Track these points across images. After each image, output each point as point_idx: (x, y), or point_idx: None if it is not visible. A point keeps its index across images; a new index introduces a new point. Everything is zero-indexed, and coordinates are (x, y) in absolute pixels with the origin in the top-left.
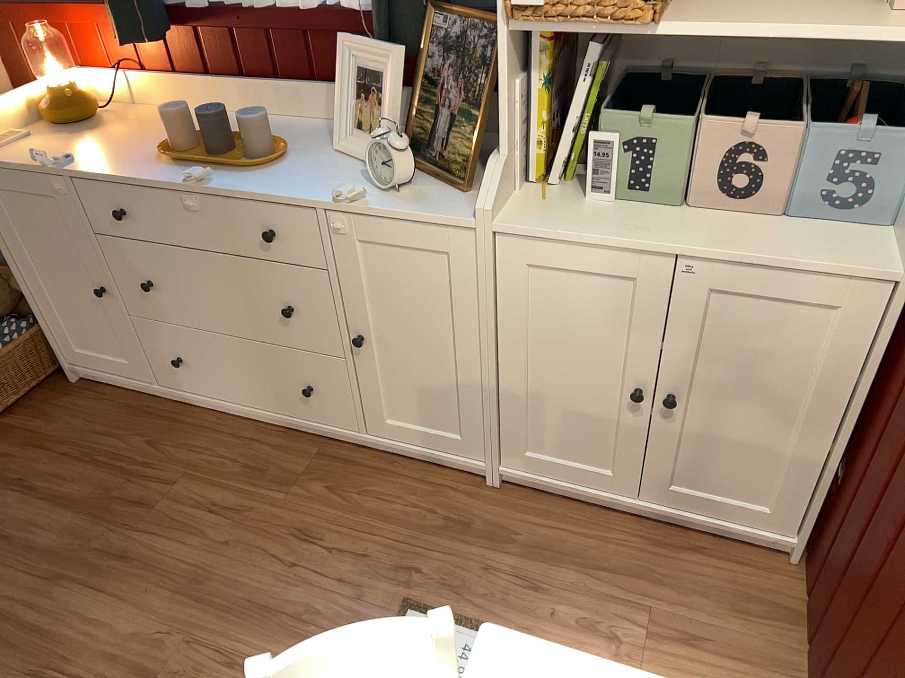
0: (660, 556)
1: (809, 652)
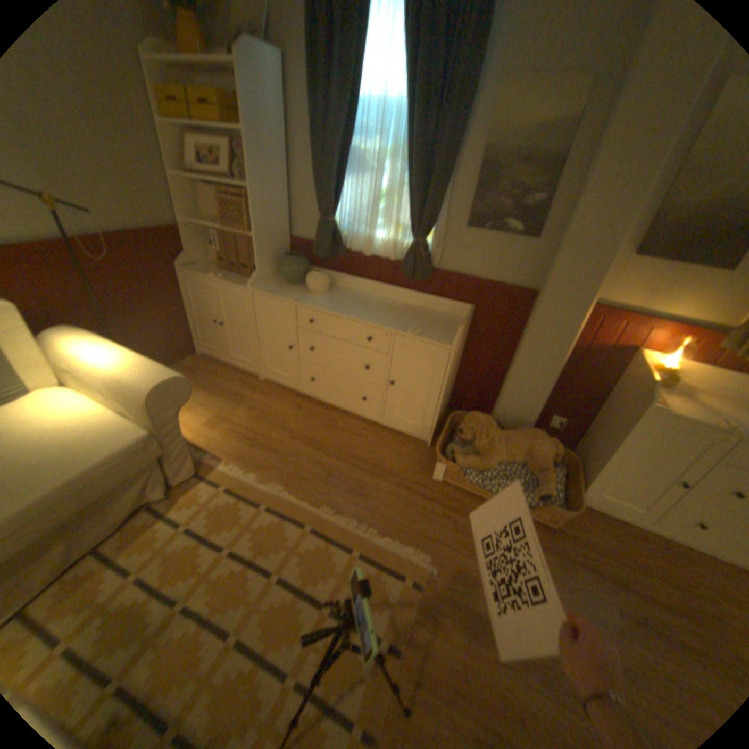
0: None
1: None
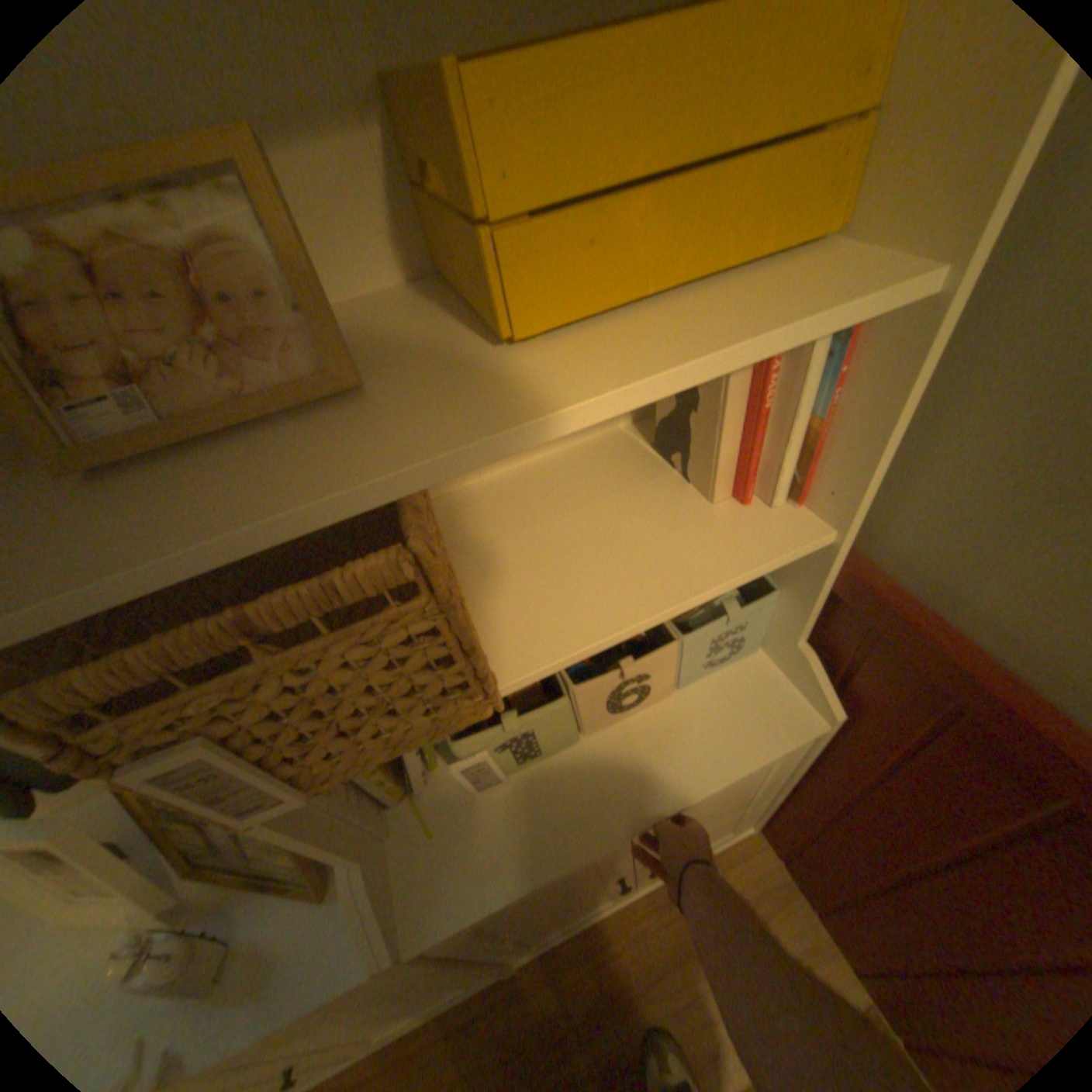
0: (679, 923)
1: (822, 925)
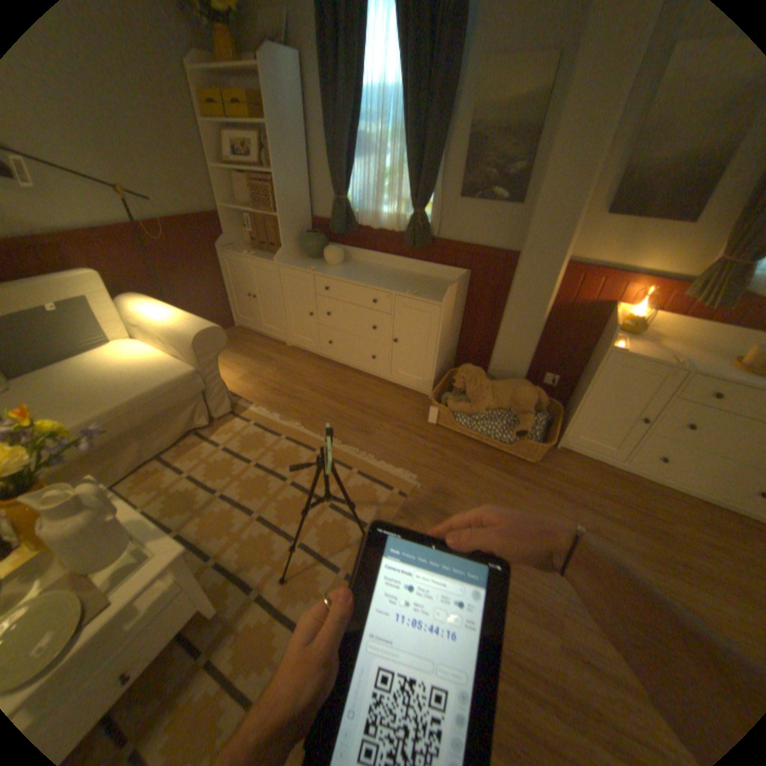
0: None
1: None
